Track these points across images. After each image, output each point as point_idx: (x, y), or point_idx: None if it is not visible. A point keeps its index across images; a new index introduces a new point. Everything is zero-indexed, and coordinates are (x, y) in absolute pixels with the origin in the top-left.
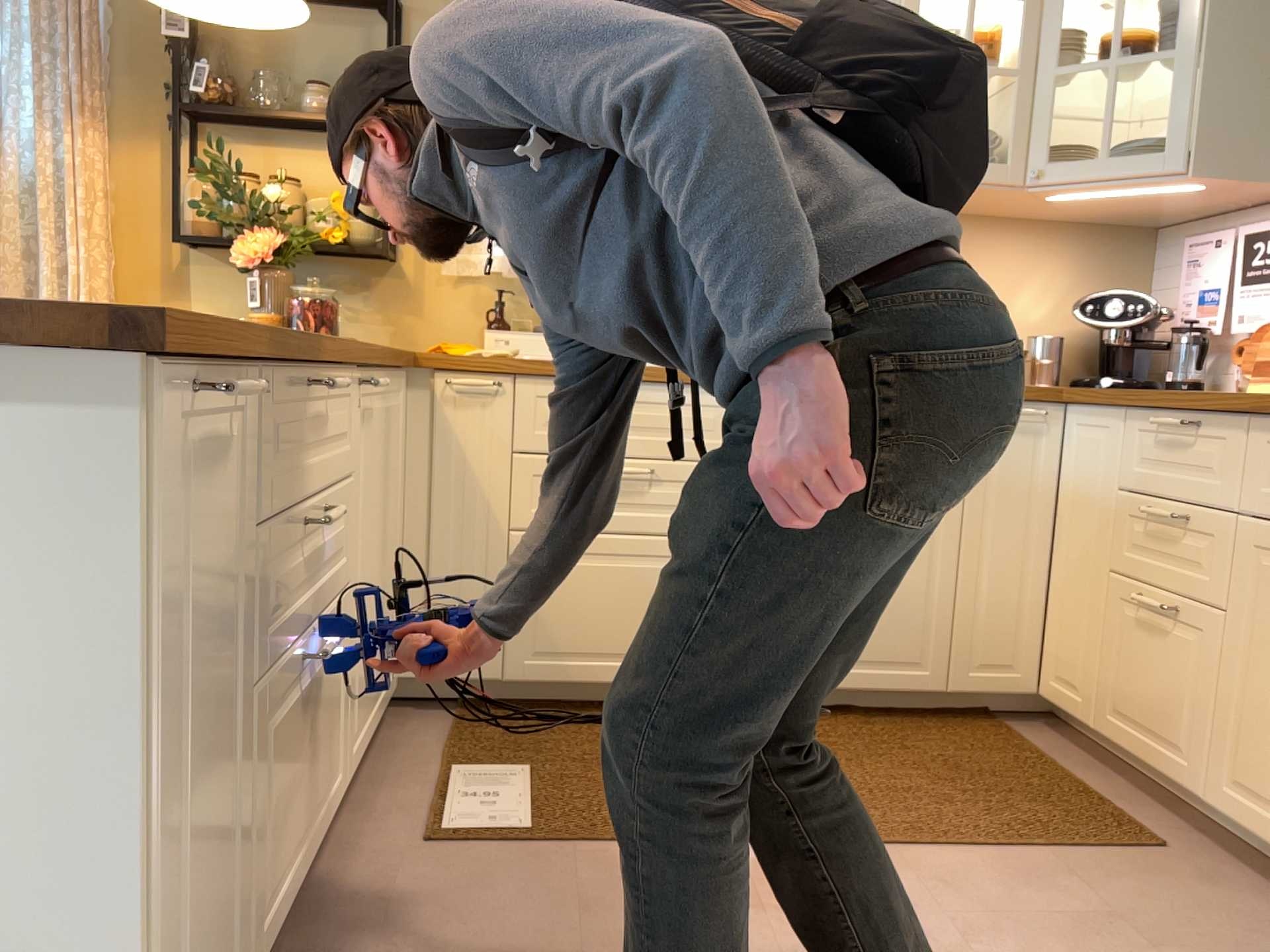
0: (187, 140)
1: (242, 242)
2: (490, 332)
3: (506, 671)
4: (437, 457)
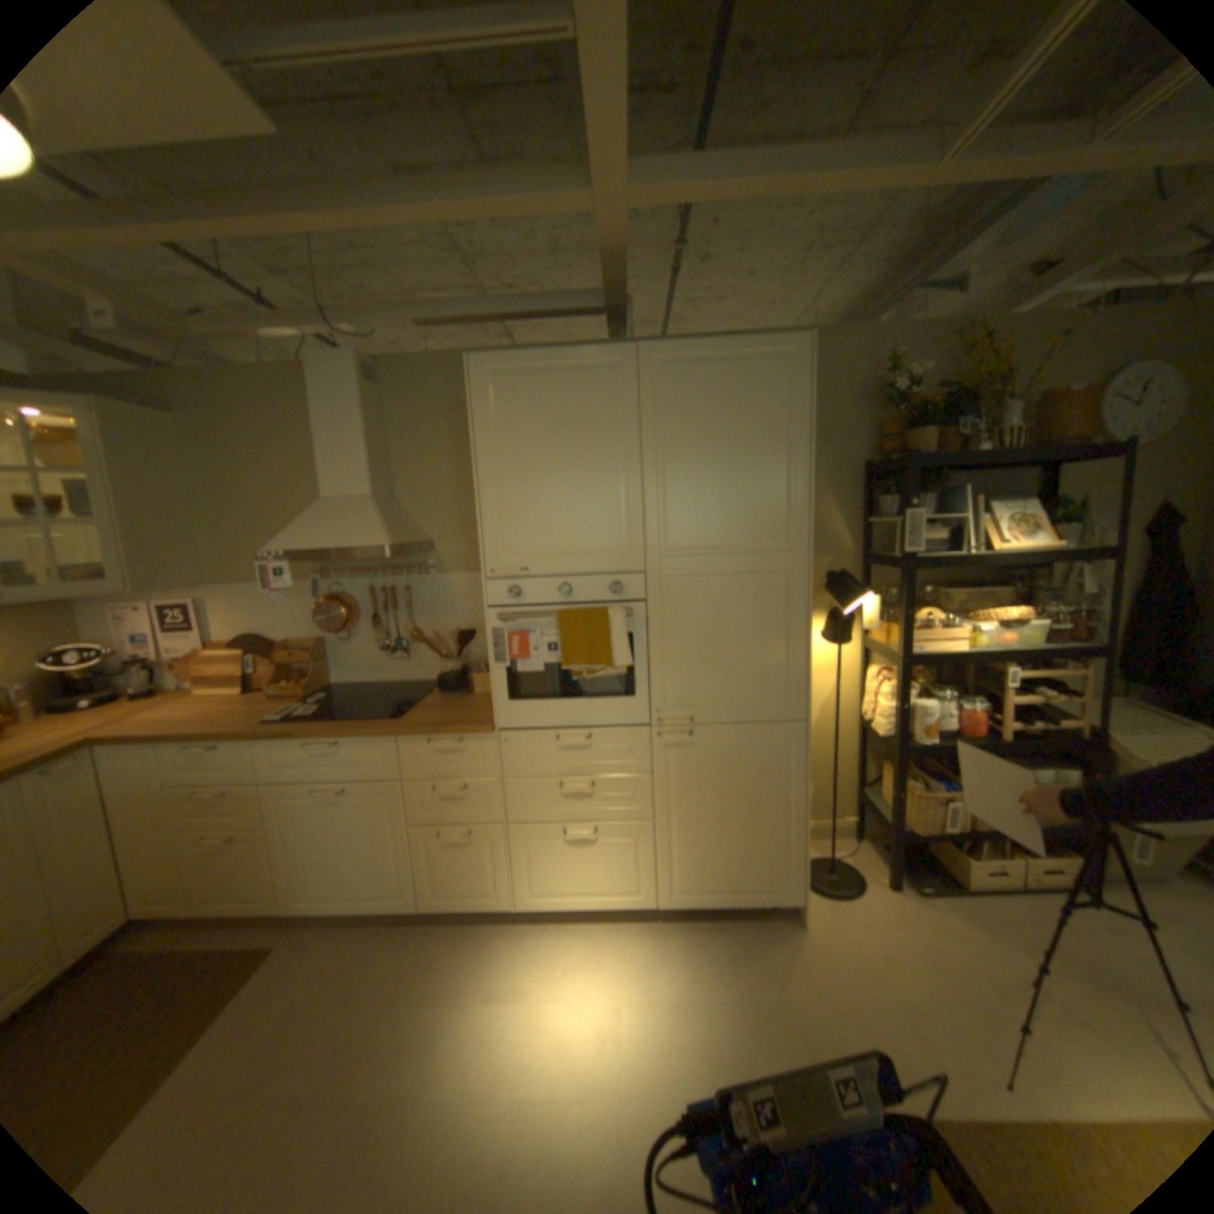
0: None
1: None
2: None
3: None
4: None
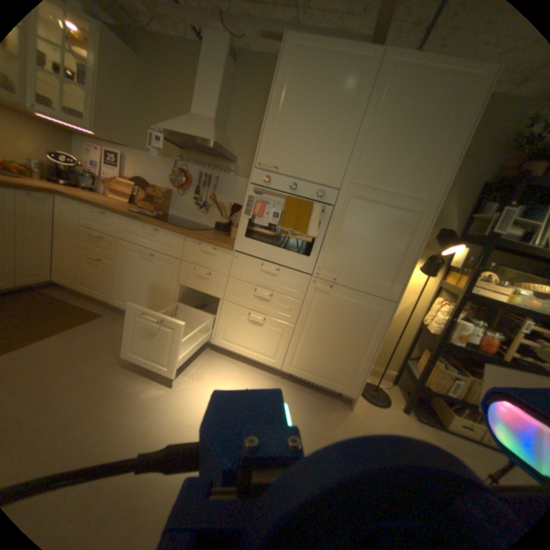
0: None
1: None
2: None
3: None
4: None
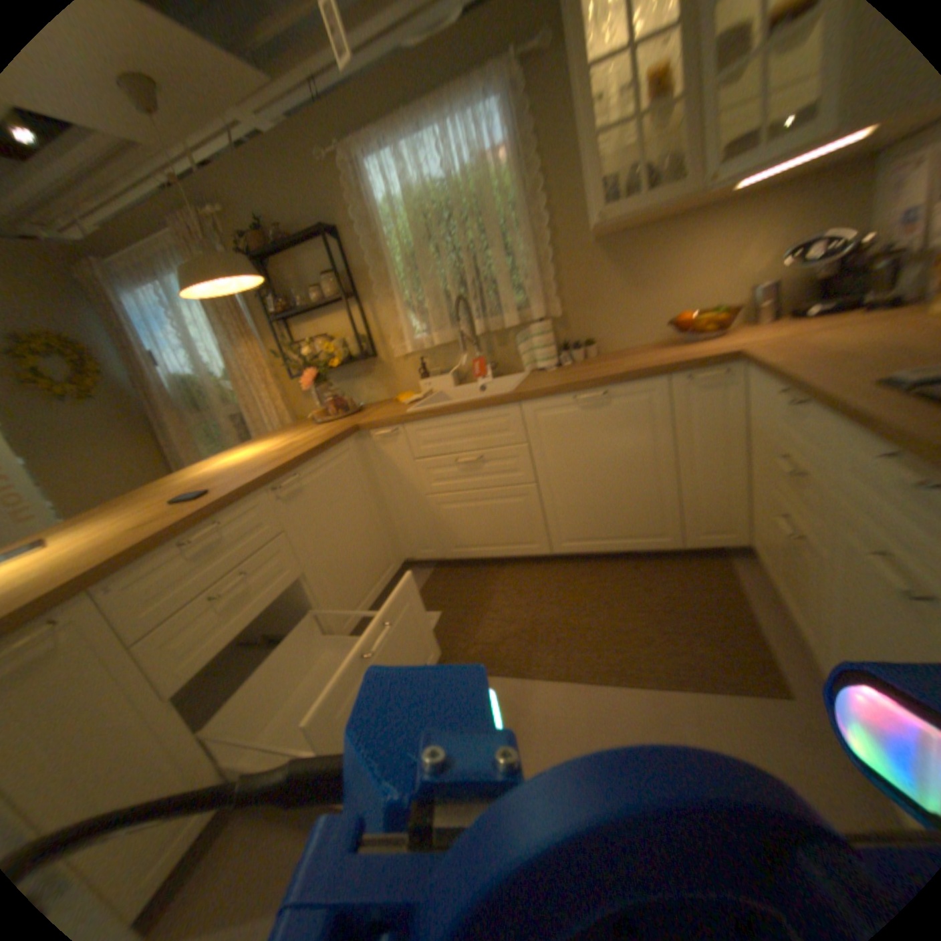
0: (282, 329)
1: (300, 378)
2: (419, 382)
3: (444, 554)
4: (383, 468)
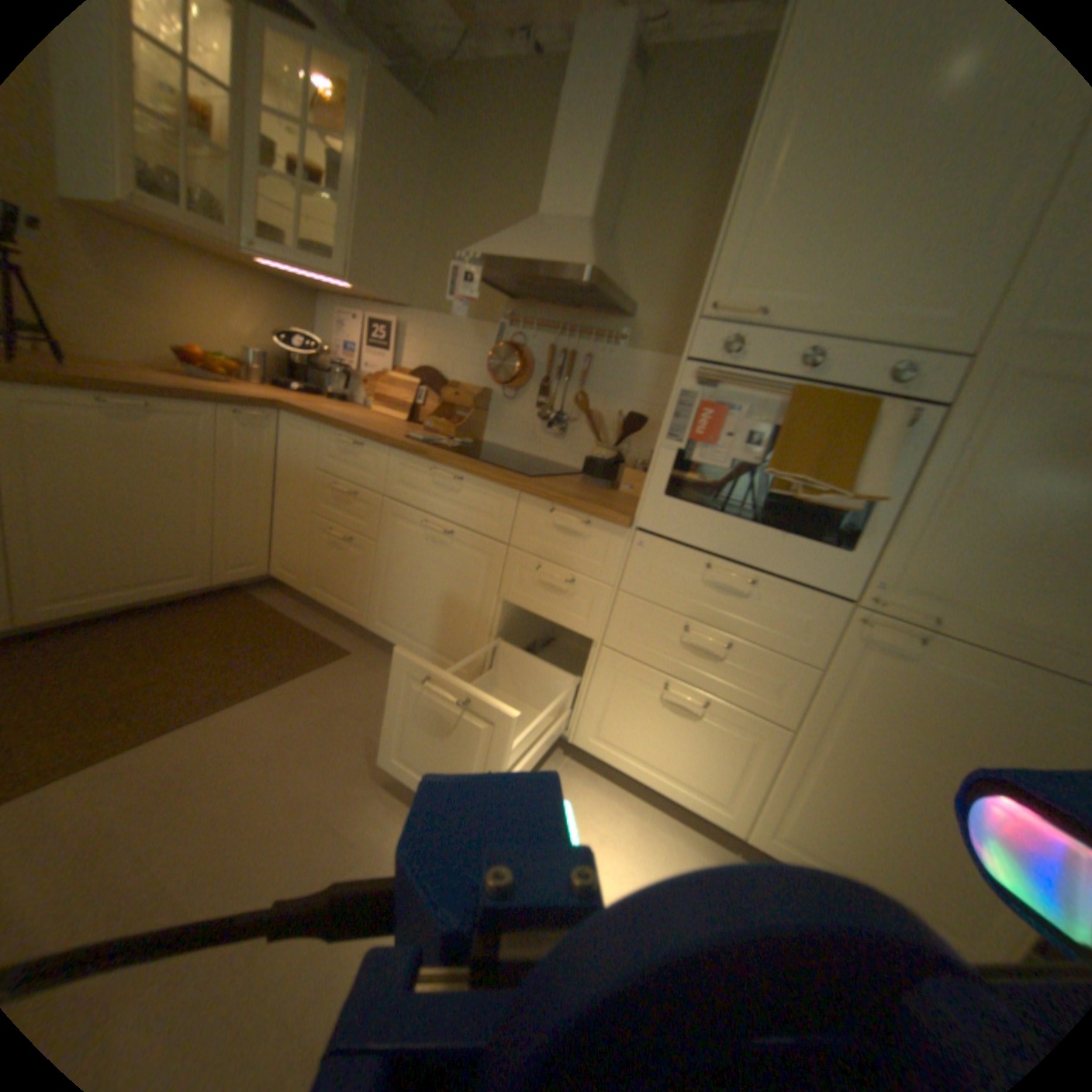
0: None
1: None
2: None
3: None
4: None
